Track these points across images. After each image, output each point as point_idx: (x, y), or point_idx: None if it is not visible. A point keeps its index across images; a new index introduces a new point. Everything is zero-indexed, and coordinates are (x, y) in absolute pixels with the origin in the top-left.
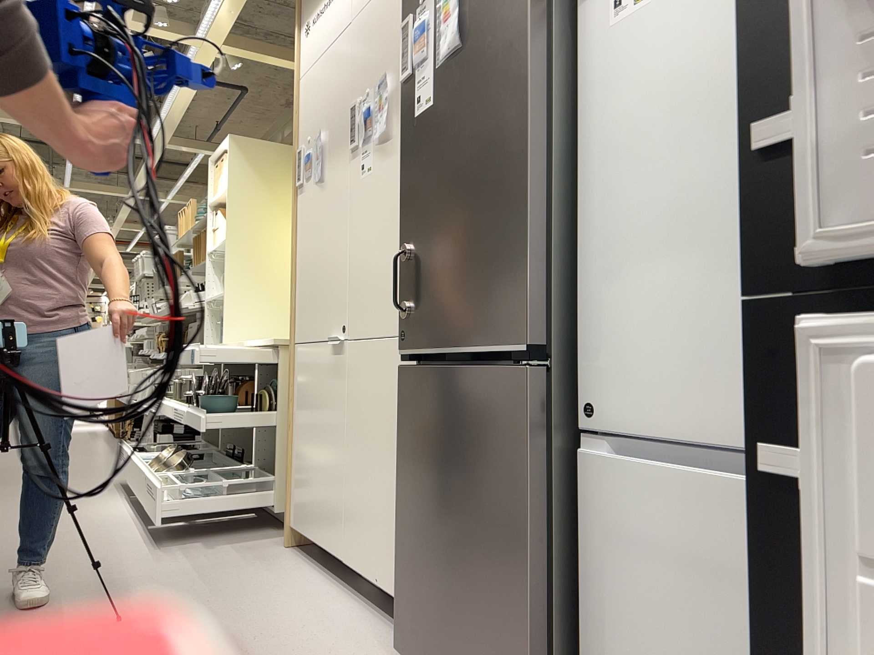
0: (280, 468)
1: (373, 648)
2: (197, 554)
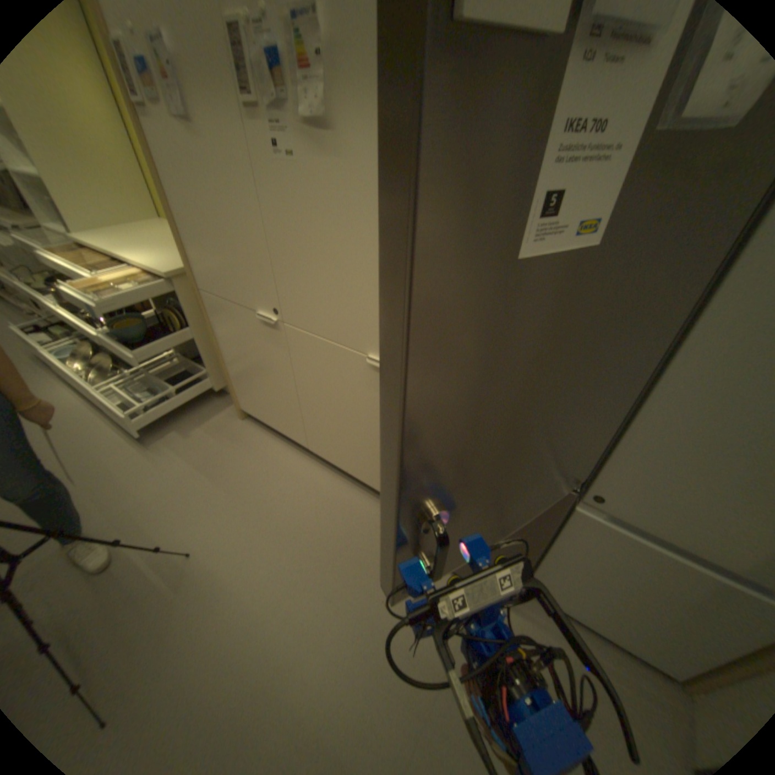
0: (209, 364)
1: (365, 517)
2: (181, 447)
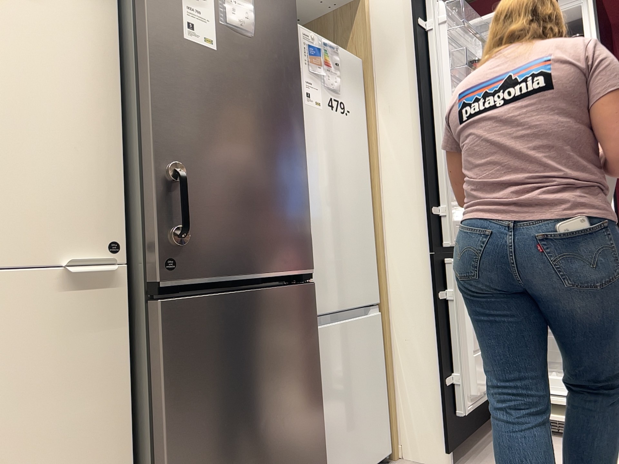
0: None
1: None
2: None
